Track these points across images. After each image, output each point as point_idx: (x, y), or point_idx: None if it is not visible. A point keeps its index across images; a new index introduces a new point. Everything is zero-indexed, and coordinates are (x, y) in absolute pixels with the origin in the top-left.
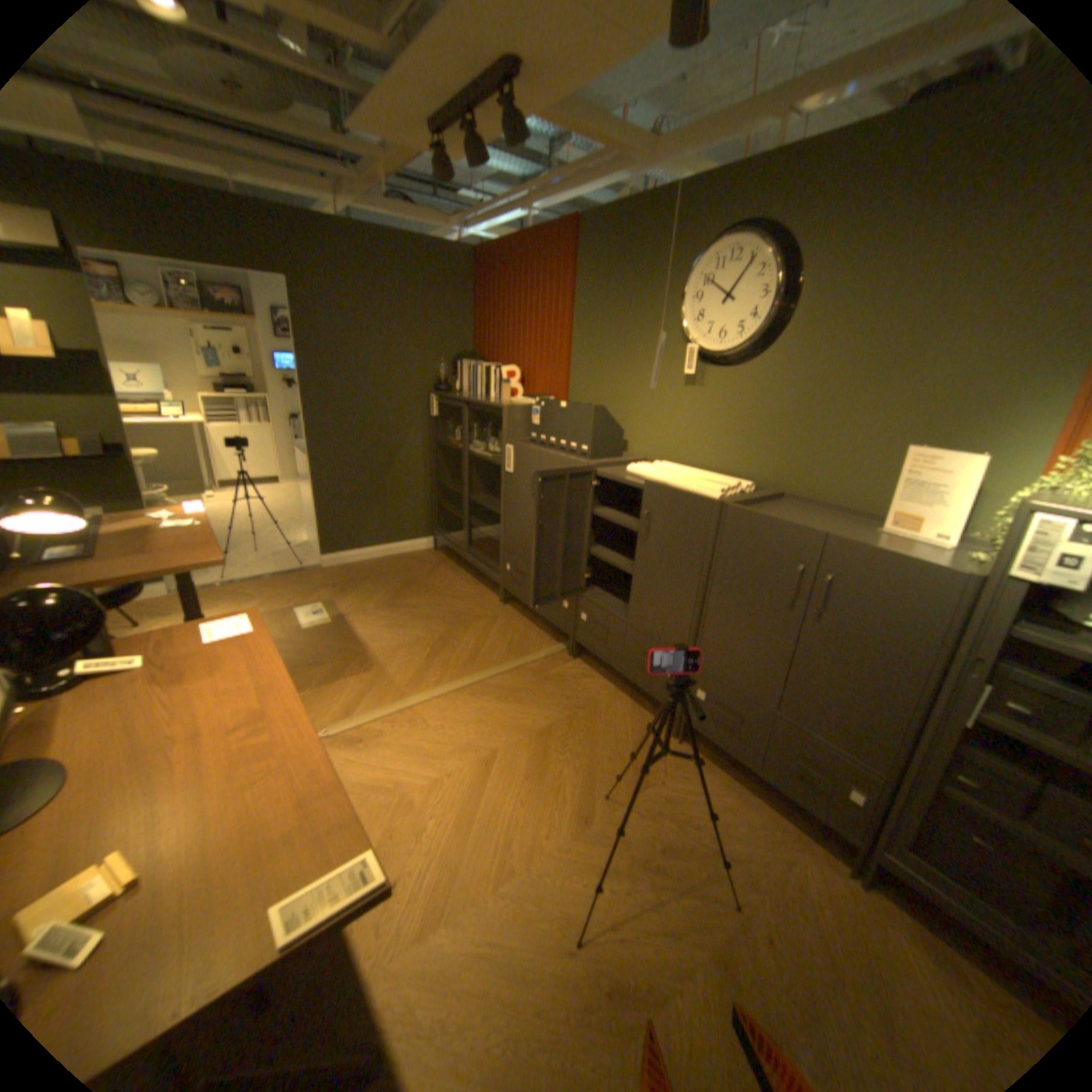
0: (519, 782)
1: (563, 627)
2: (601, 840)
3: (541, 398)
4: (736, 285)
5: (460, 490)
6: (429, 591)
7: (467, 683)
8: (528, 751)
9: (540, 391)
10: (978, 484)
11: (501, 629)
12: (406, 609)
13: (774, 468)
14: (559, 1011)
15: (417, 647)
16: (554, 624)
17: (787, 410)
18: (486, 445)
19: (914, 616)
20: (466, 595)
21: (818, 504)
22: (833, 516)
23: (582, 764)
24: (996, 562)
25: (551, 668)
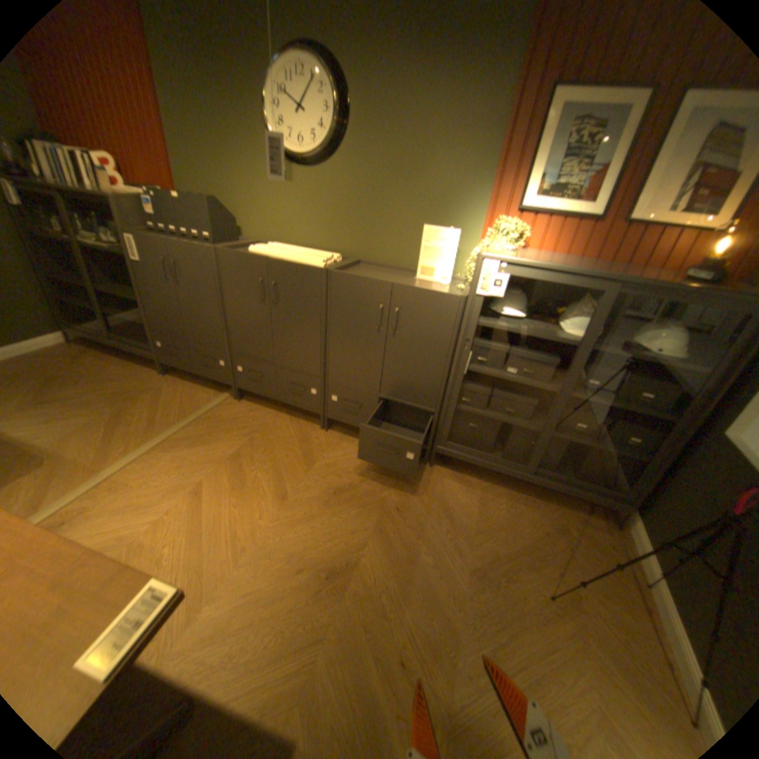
0: (226, 495)
1: (224, 381)
2: (295, 504)
3: (147, 188)
4: (303, 98)
5: (78, 282)
6: (78, 381)
7: (153, 445)
8: (226, 473)
9: (142, 181)
10: (455, 247)
11: (168, 396)
12: (59, 403)
13: (350, 244)
14: (300, 603)
15: (88, 432)
16: (215, 380)
17: (353, 202)
18: (96, 236)
19: (438, 324)
20: (121, 377)
21: (380, 266)
22: (389, 273)
23: (268, 466)
24: (467, 289)
25: (223, 412)
